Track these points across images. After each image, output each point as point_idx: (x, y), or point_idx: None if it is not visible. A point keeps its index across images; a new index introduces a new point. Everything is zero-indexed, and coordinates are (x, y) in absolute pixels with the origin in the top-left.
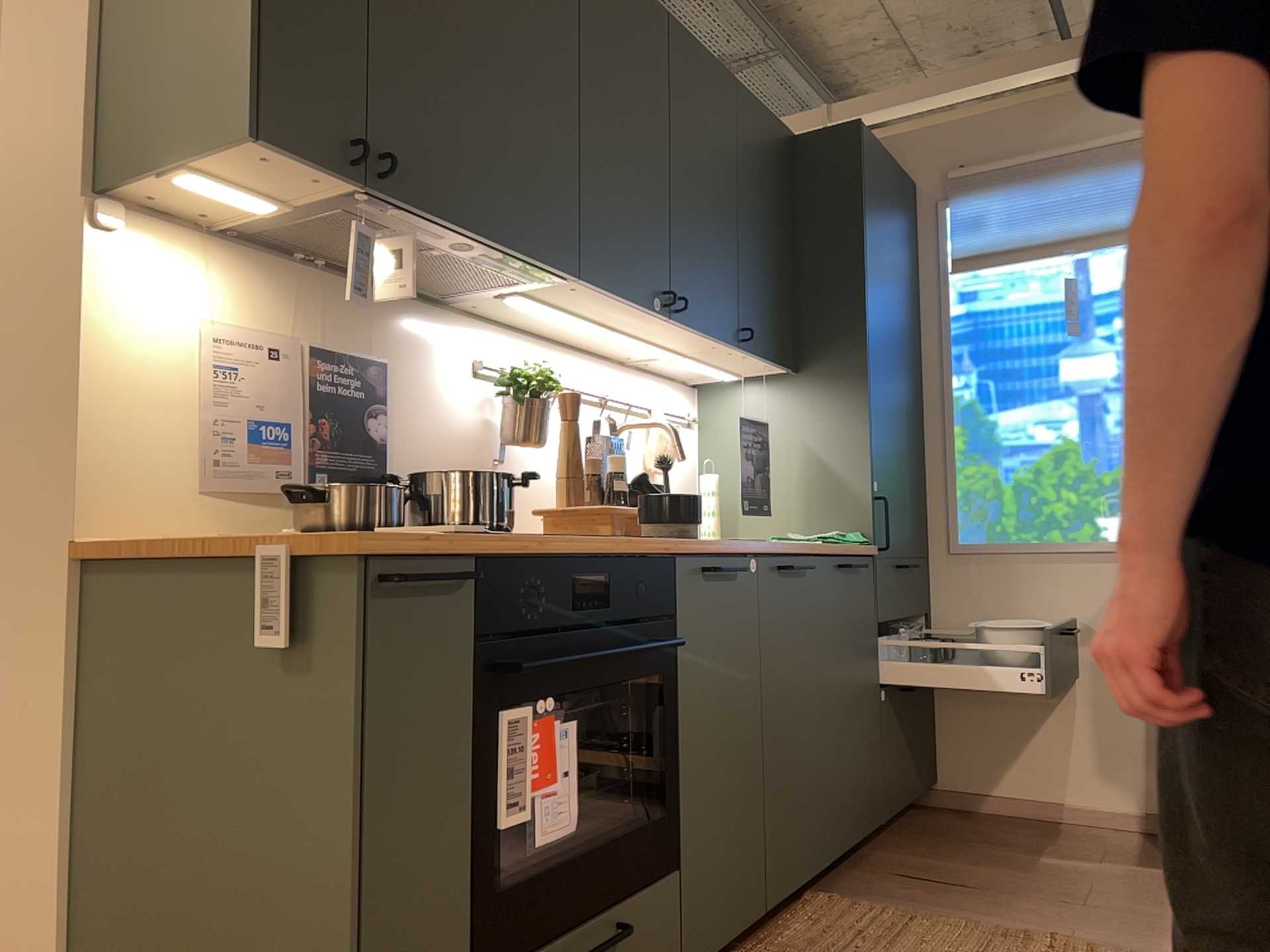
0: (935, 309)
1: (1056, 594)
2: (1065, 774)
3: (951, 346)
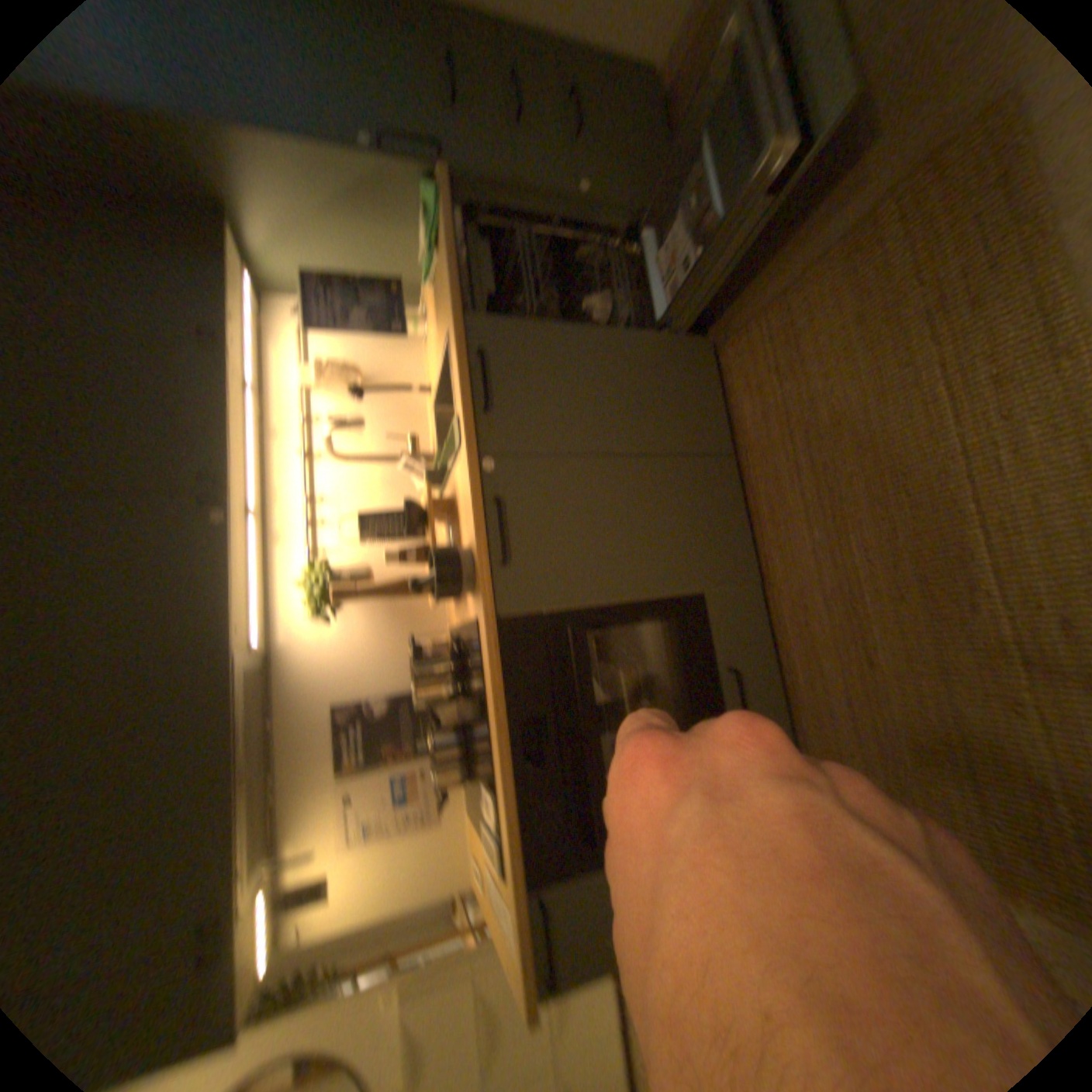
0: None
1: None
2: None
3: None
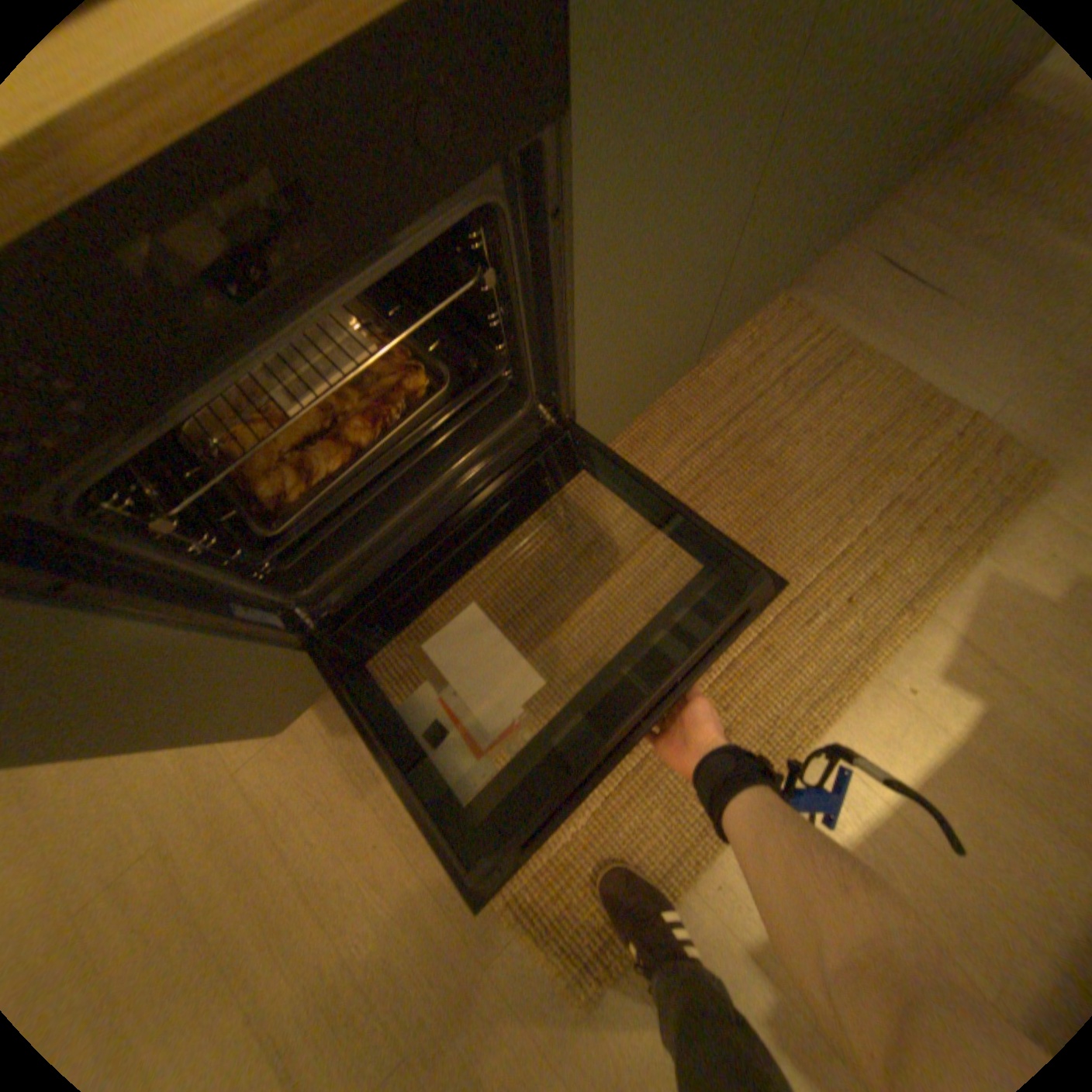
0: None
1: None
2: None
3: None
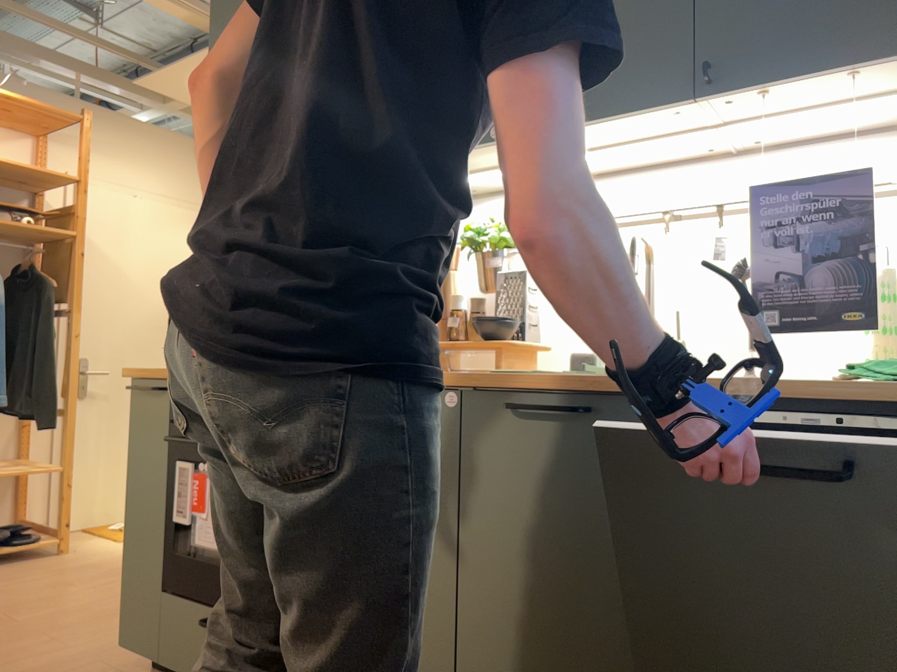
0: None
1: None
2: None
3: None
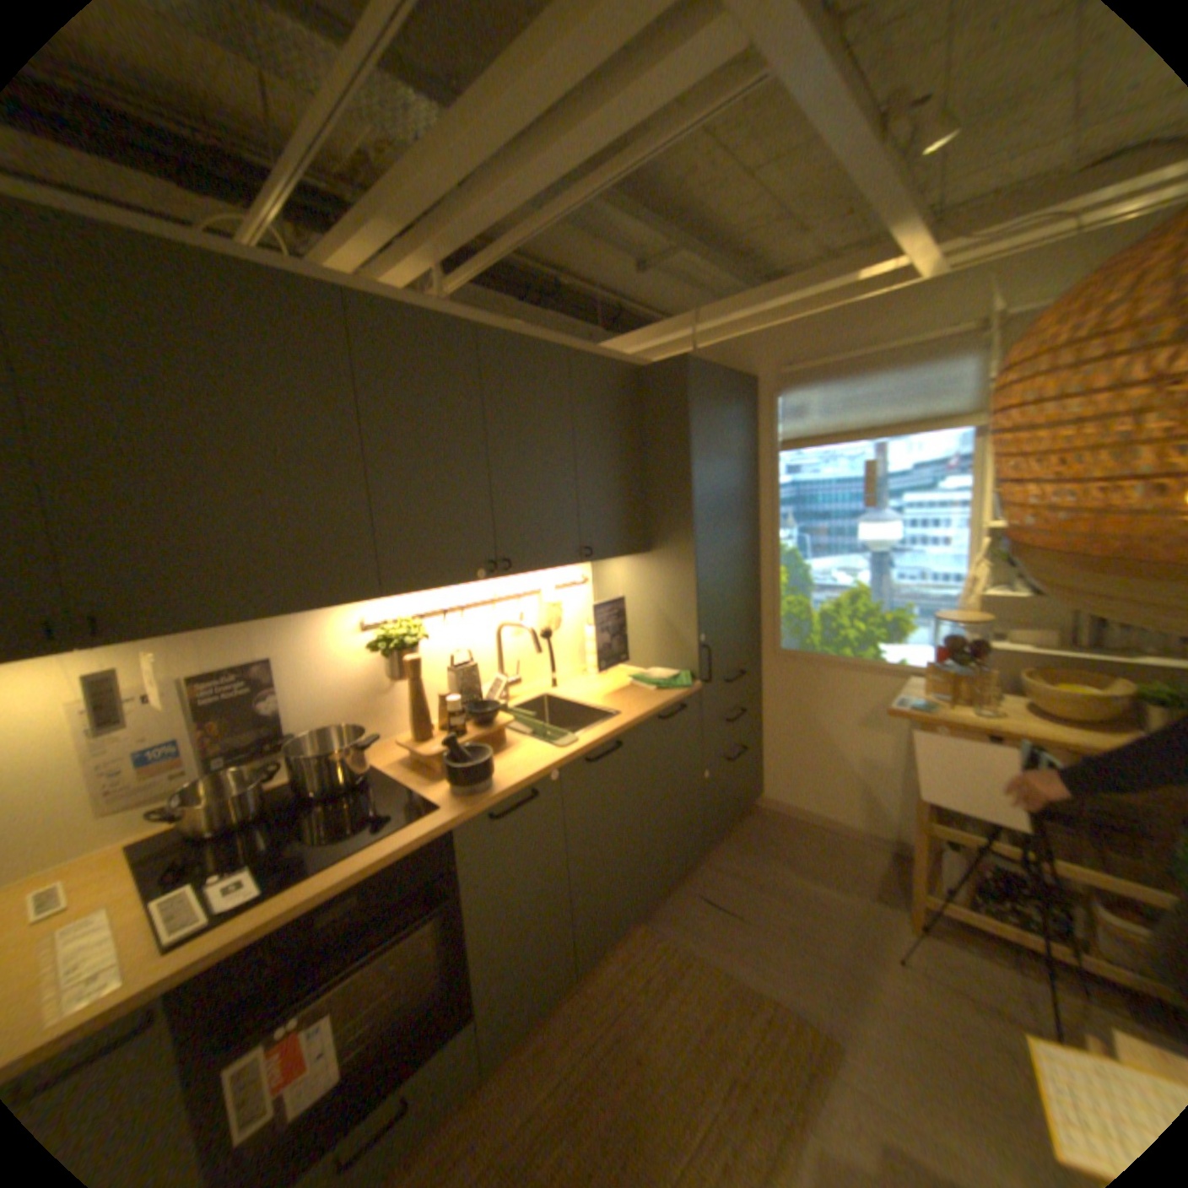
0: (769, 477)
1: (845, 692)
2: (844, 807)
3: (779, 507)
